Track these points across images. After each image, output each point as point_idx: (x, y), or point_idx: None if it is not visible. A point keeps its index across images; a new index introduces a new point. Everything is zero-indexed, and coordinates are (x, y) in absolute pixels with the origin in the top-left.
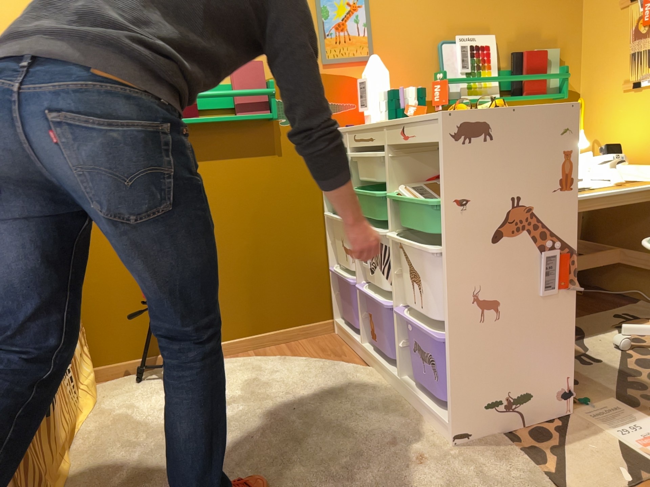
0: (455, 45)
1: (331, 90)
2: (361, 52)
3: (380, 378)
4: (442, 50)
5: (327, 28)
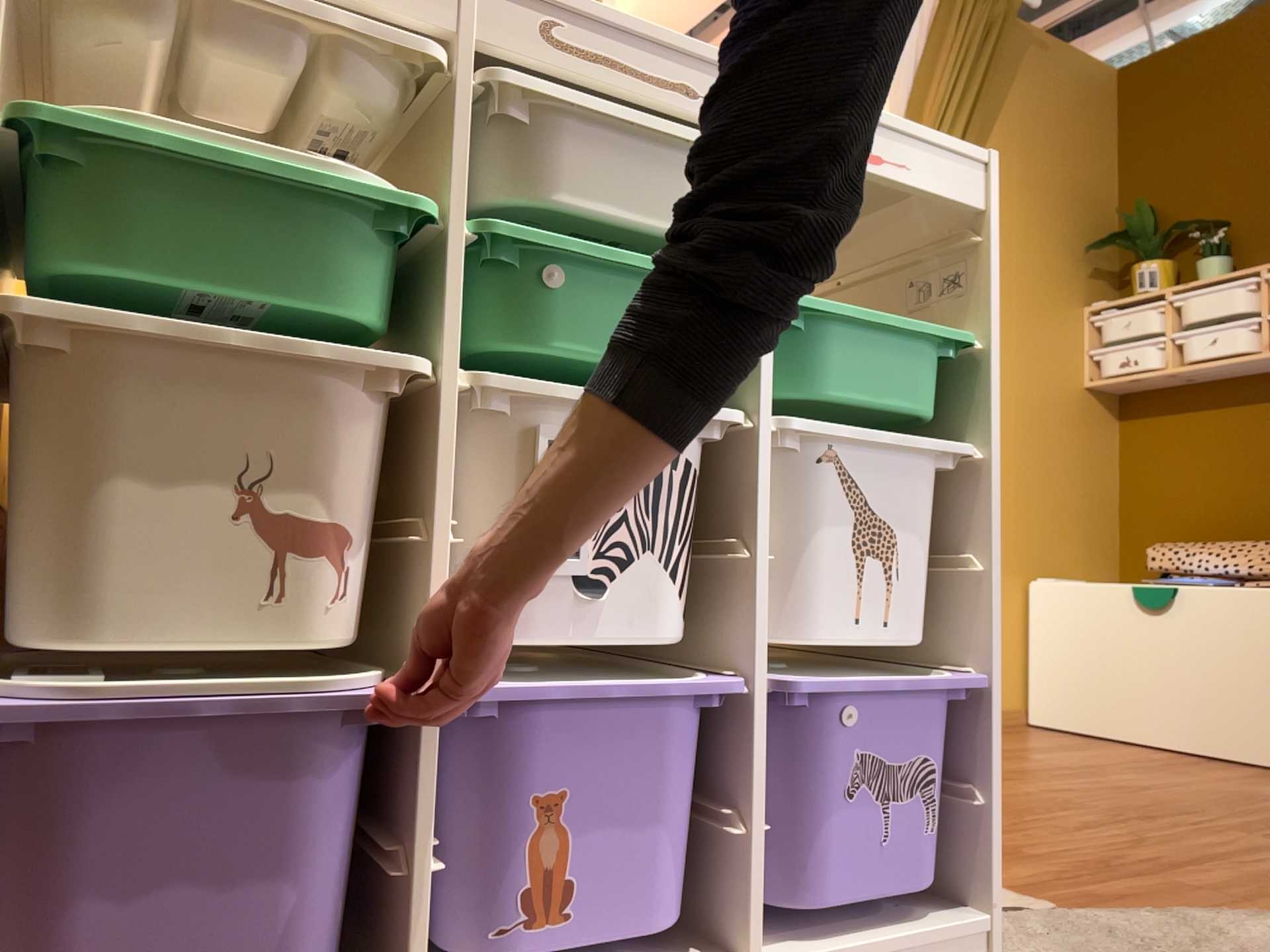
0: None
1: None
2: None
3: None
4: None
5: None
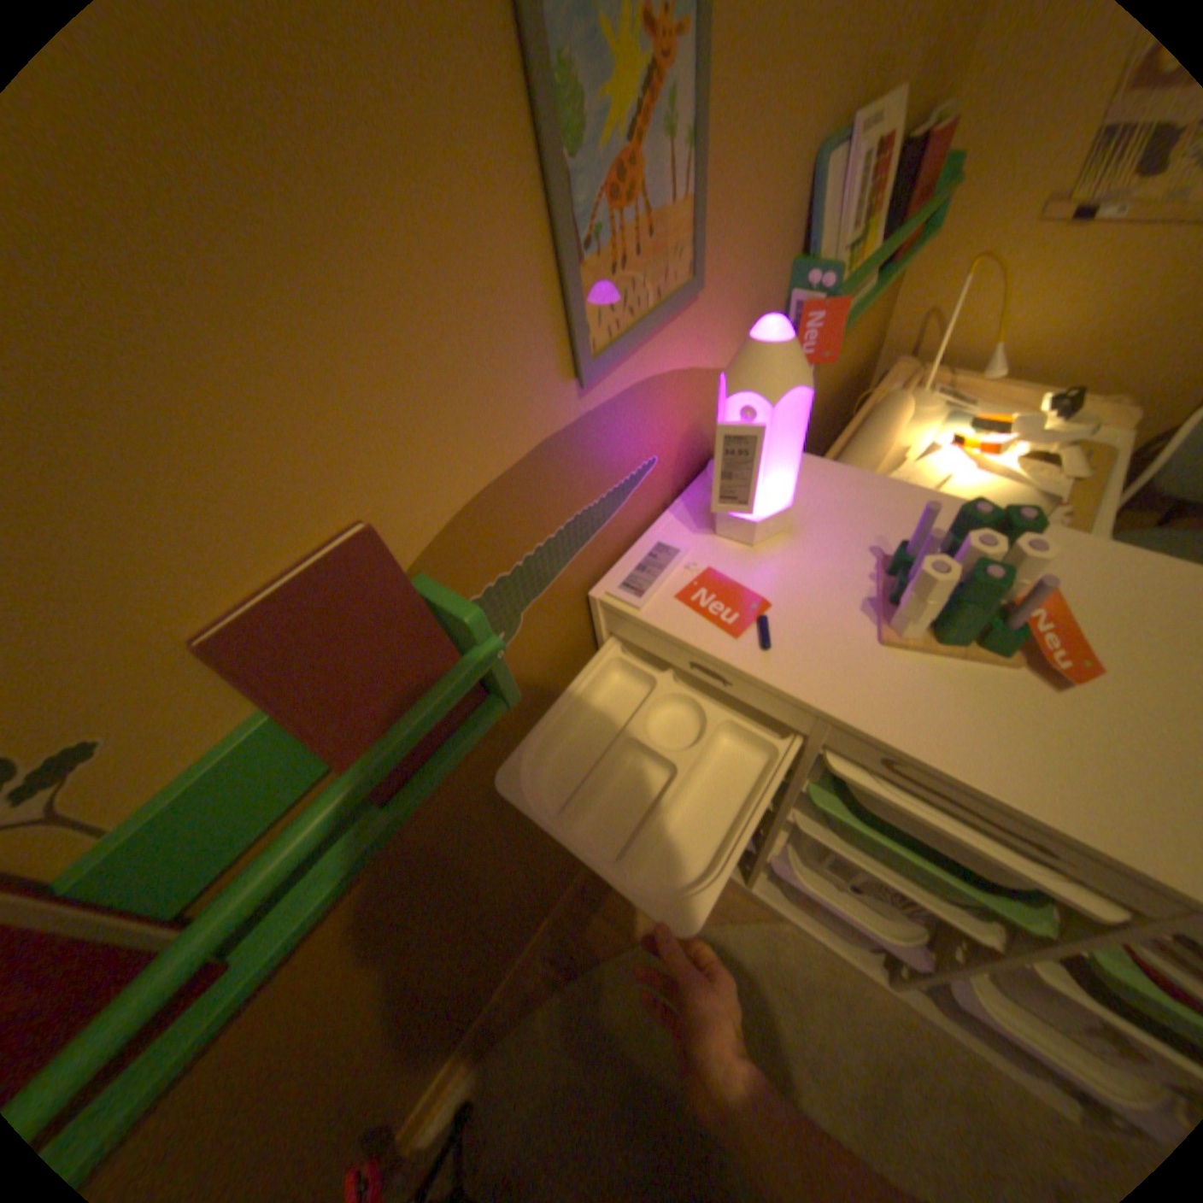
0: (849, 146)
1: (606, 456)
2: (679, 272)
3: (821, 955)
4: (829, 175)
5: (586, 202)
